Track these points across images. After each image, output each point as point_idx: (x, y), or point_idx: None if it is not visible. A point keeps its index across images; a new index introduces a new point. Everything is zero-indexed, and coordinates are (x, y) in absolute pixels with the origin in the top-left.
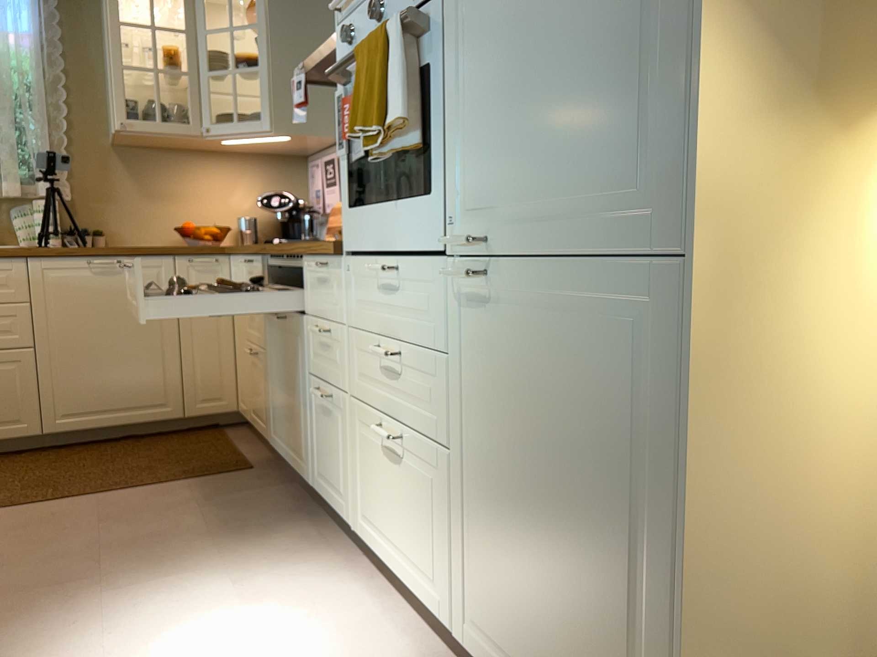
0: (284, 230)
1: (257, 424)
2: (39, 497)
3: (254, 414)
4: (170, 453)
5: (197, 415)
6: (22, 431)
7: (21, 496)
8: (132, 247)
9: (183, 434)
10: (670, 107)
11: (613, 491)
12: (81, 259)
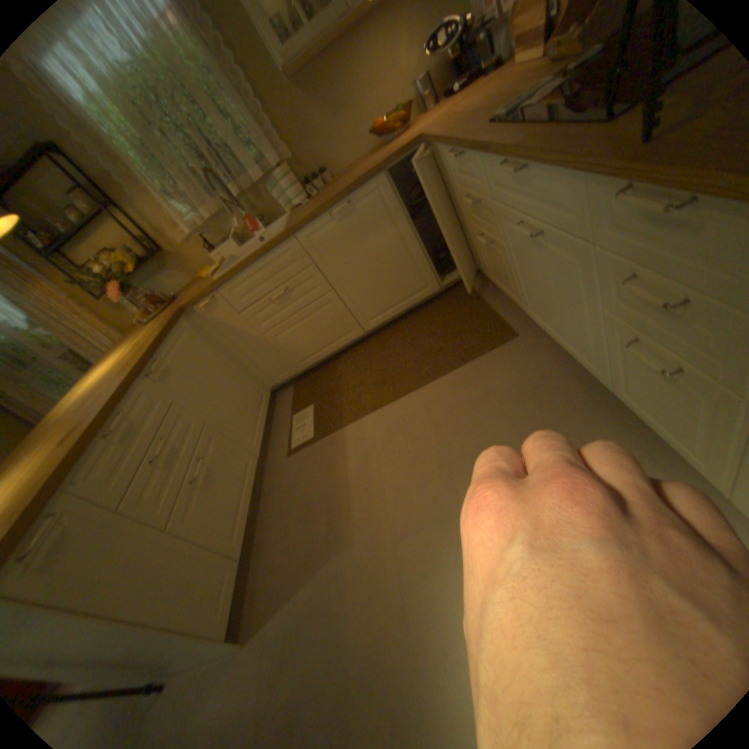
0: (456, 64)
1: (506, 290)
2: (387, 393)
3: (499, 279)
4: (446, 324)
5: (450, 282)
6: (355, 334)
7: (378, 393)
8: (348, 165)
9: (445, 297)
10: None
11: None
12: (325, 214)
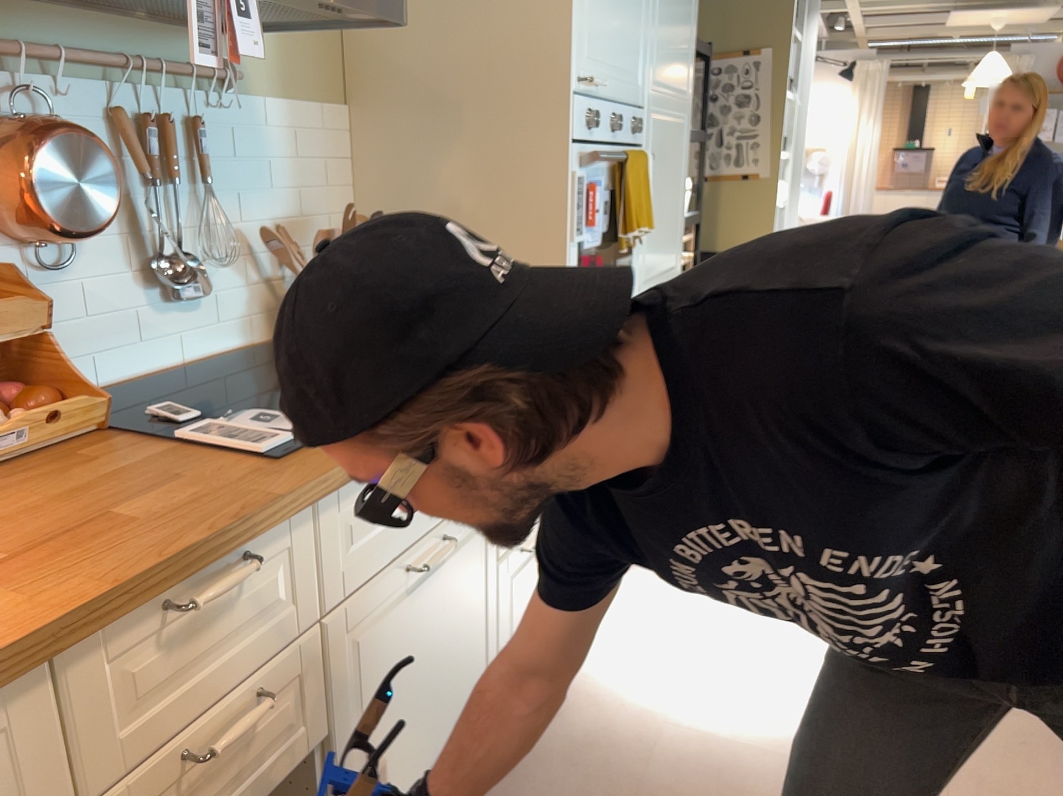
0: None
1: None
2: None
3: None
4: None
5: None
6: None
7: None
8: None
9: None
10: (678, 238)
11: None
12: None
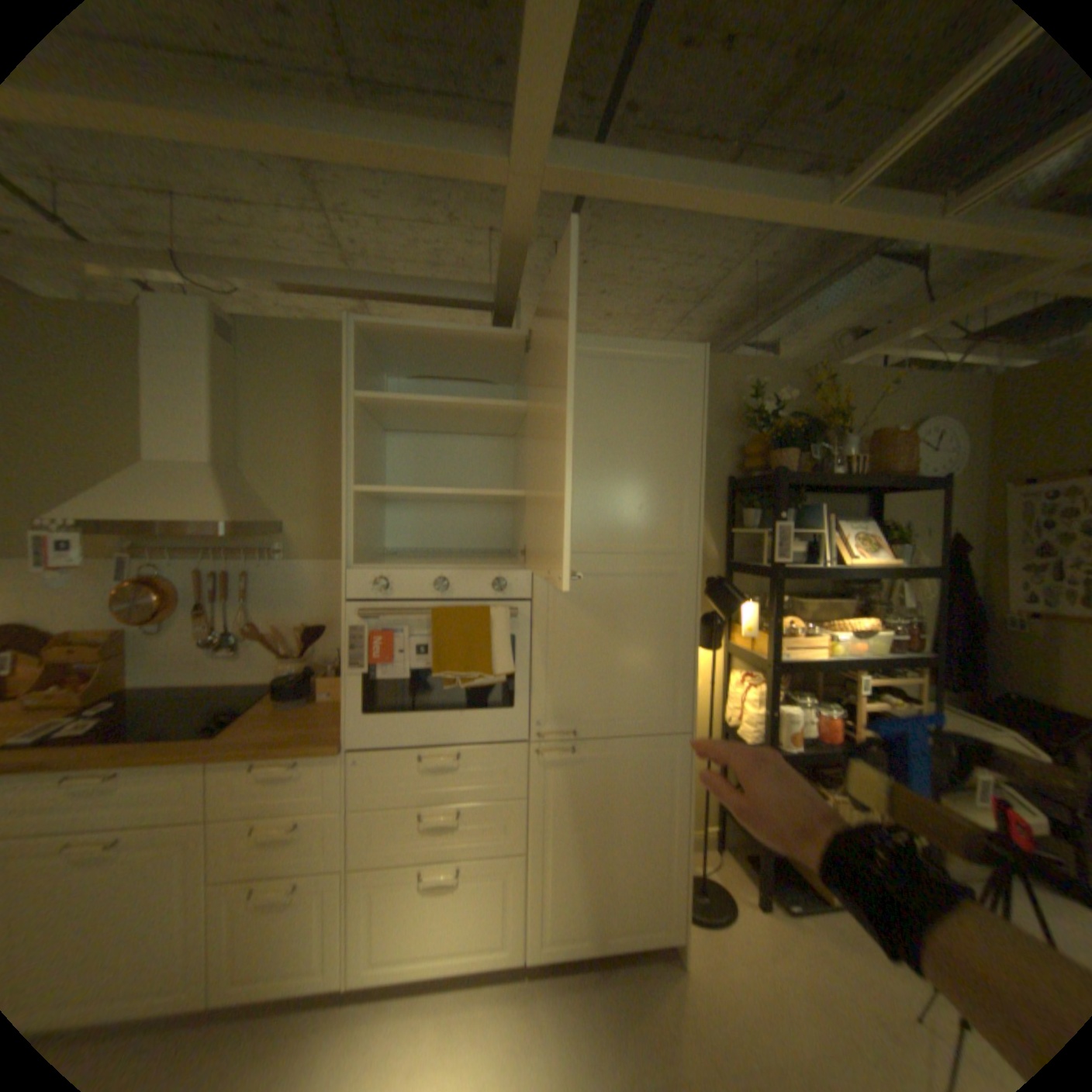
0: None
1: None
2: None
3: None
4: None
5: None
6: None
7: None
8: None
9: None
10: (677, 685)
11: (652, 823)
12: None
